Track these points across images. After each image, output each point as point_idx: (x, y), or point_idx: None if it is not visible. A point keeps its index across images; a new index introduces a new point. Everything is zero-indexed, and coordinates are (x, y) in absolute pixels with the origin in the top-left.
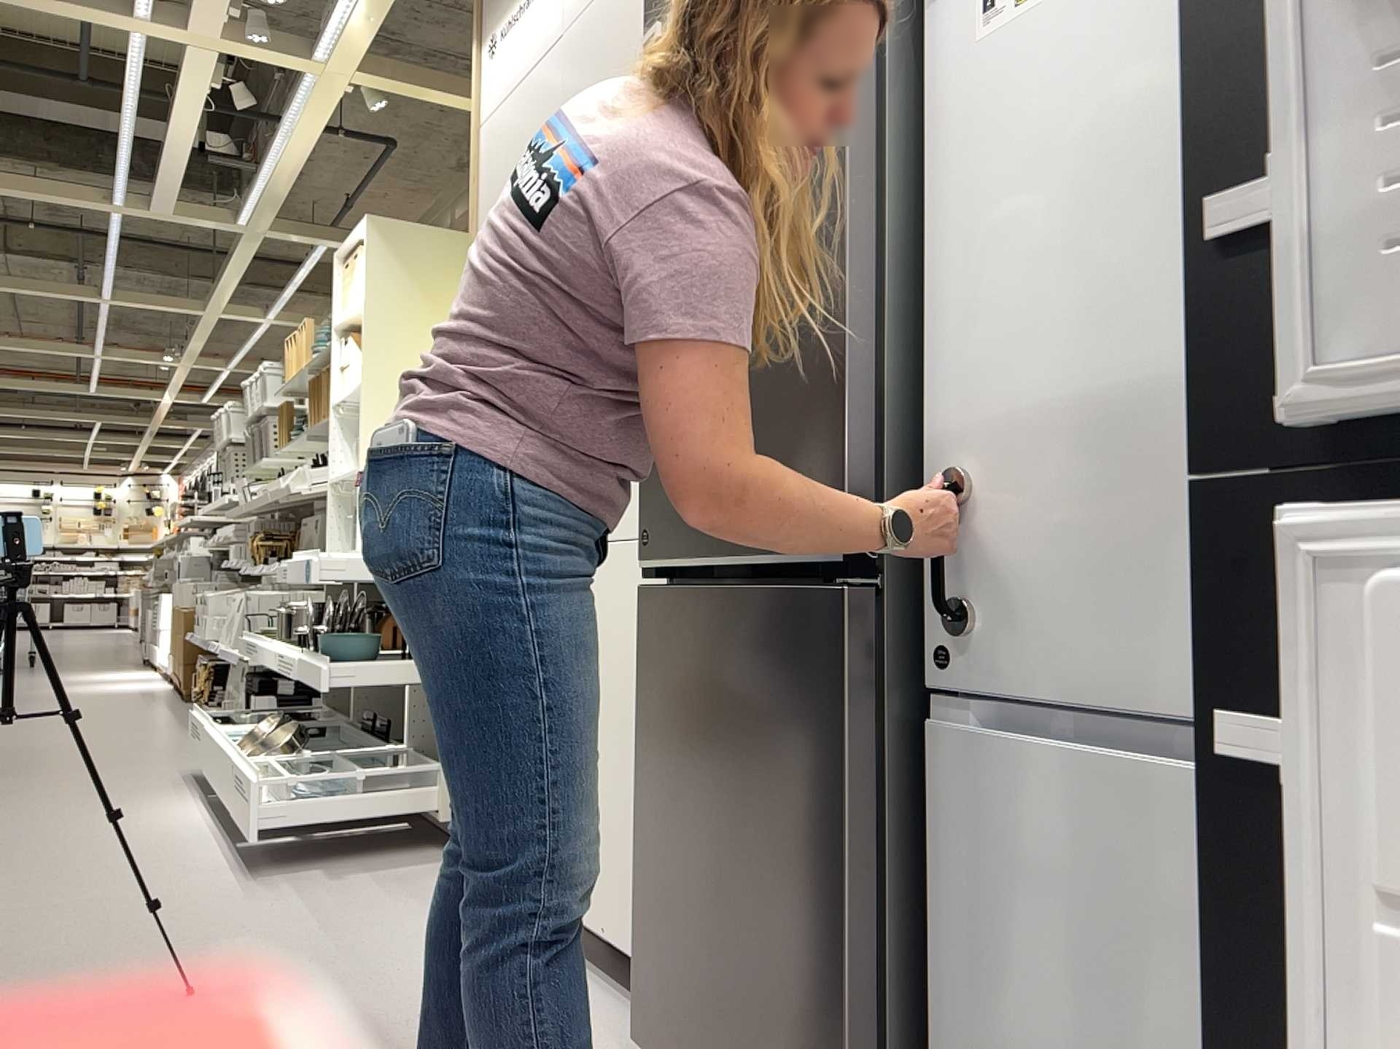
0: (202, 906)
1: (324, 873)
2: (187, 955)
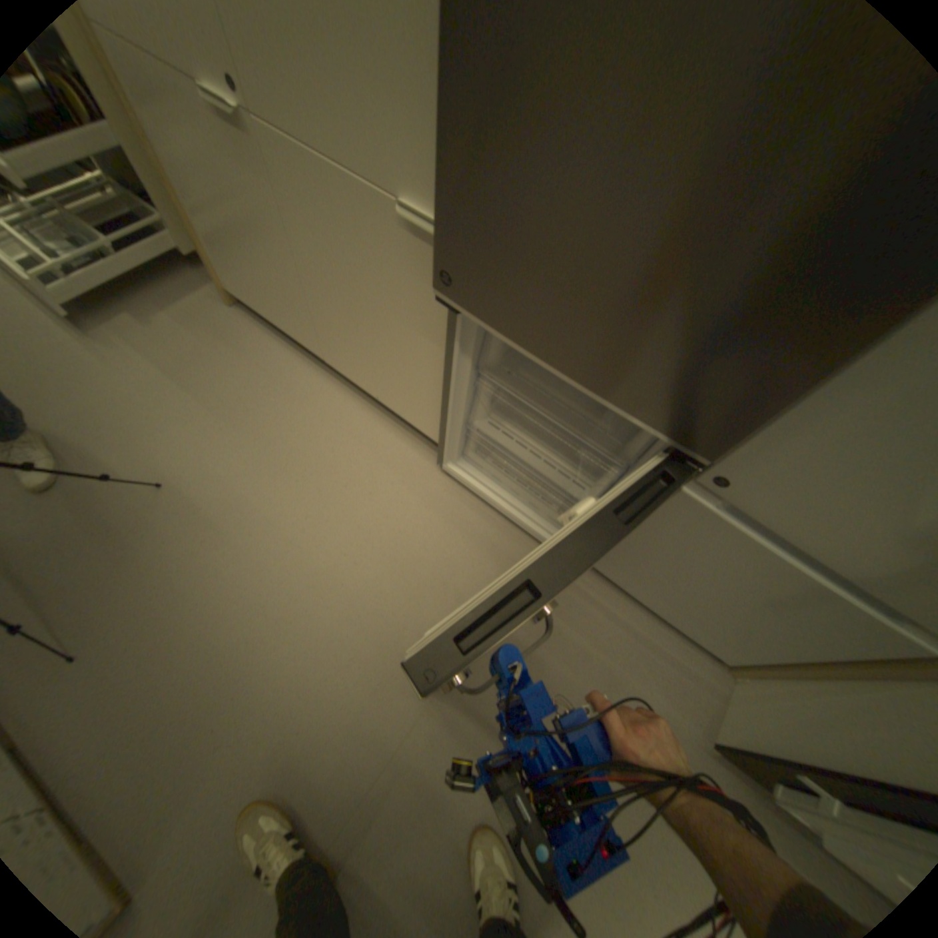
0: (75, 377)
1: (130, 316)
2: (116, 439)
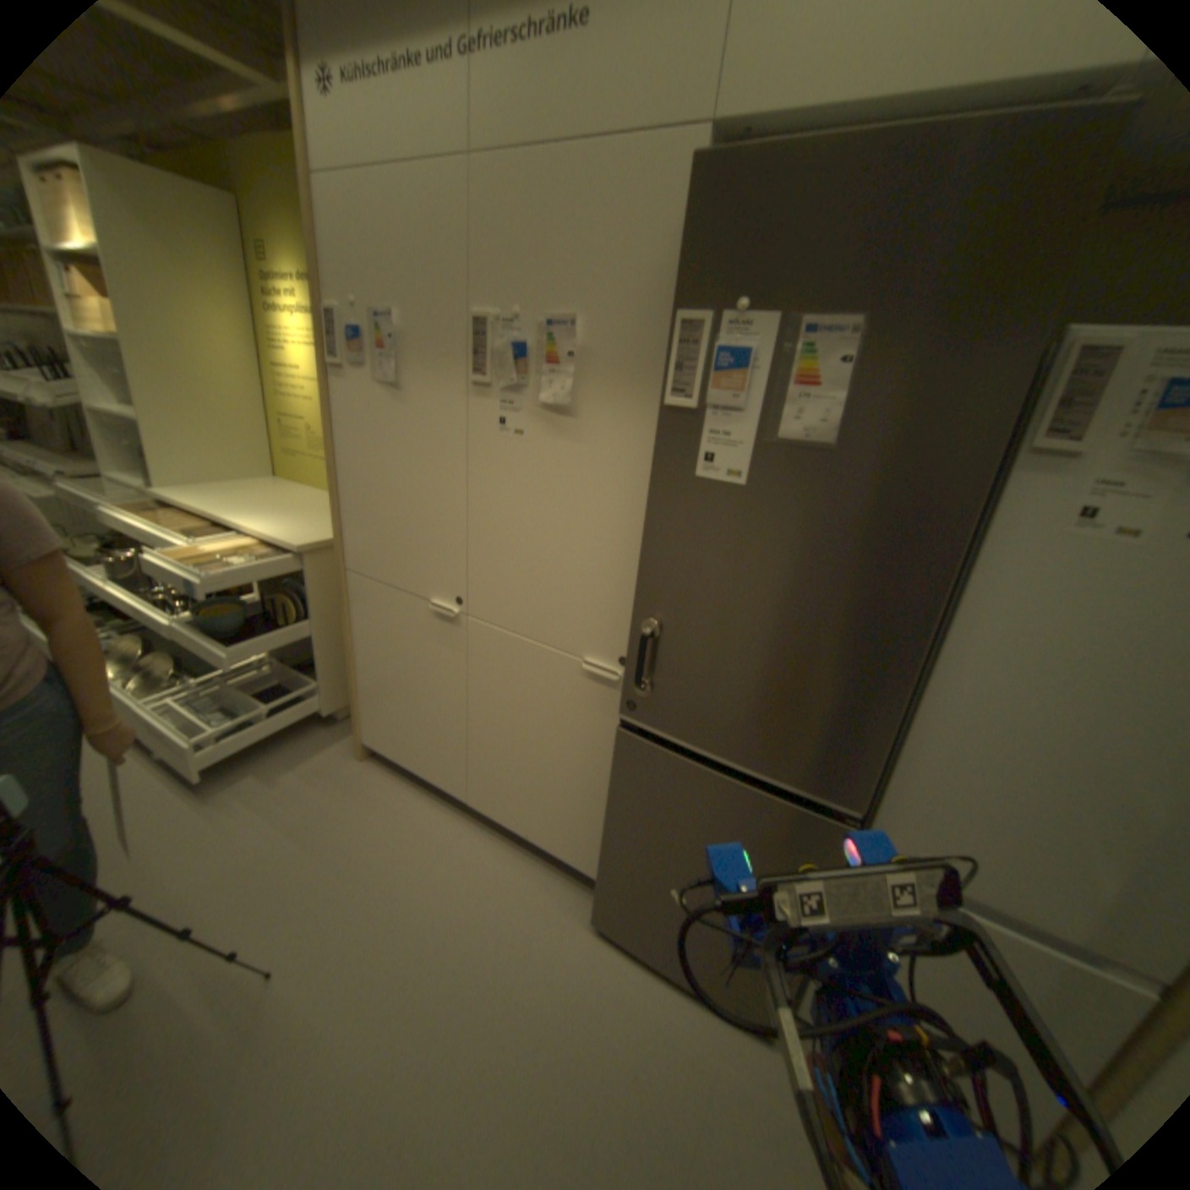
0: (183, 849)
1: (255, 777)
2: (221, 918)
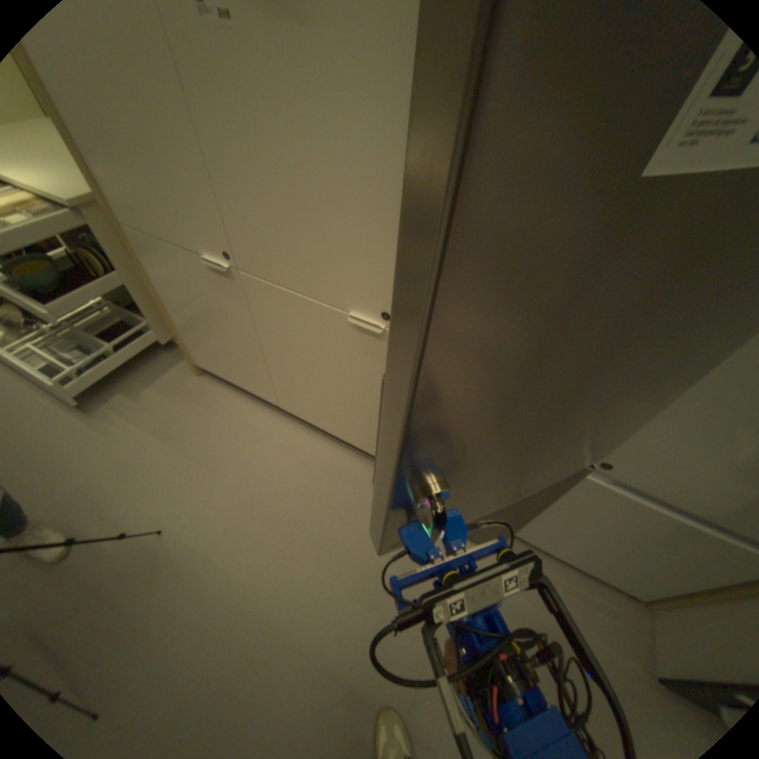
0: (81, 453)
1: (122, 396)
2: (119, 499)
